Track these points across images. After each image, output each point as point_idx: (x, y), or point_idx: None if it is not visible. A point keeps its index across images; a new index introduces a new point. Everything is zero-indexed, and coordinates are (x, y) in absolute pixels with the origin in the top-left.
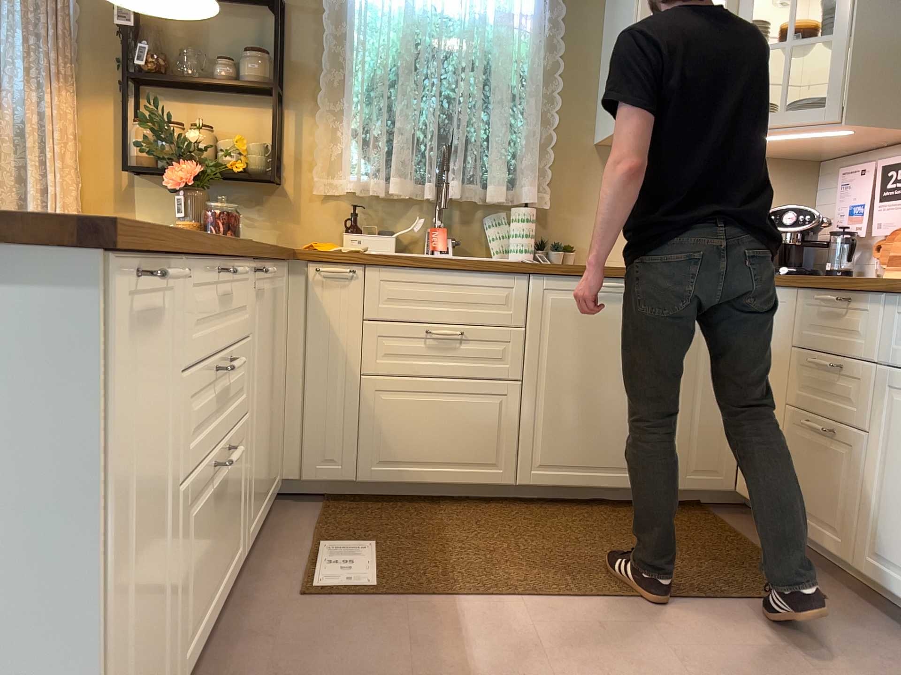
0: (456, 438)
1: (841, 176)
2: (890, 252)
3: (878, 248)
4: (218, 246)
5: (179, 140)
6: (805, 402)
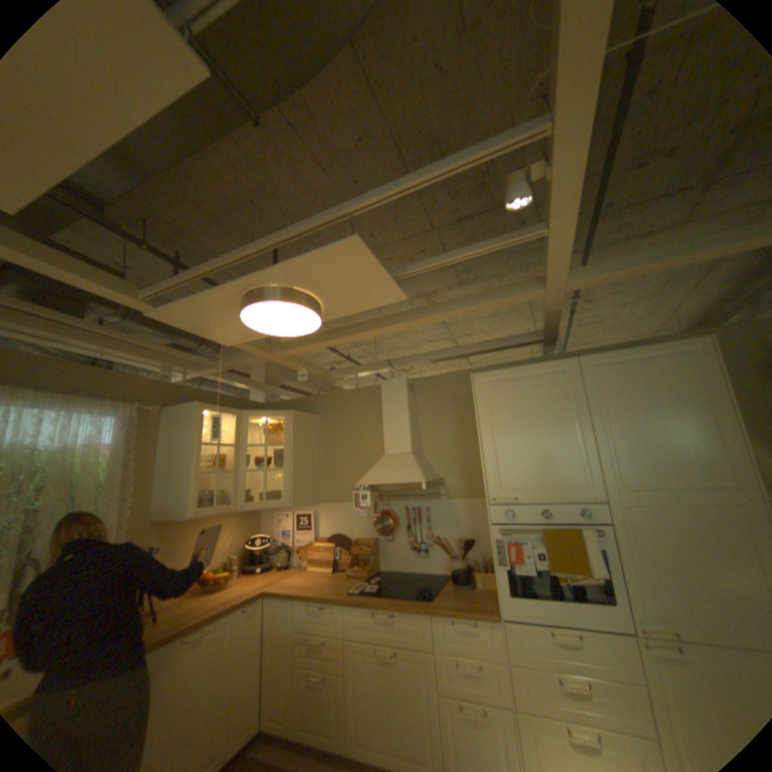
0: None
1: (274, 517)
2: (305, 557)
3: (297, 553)
4: None
5: None
6: (303, 666)
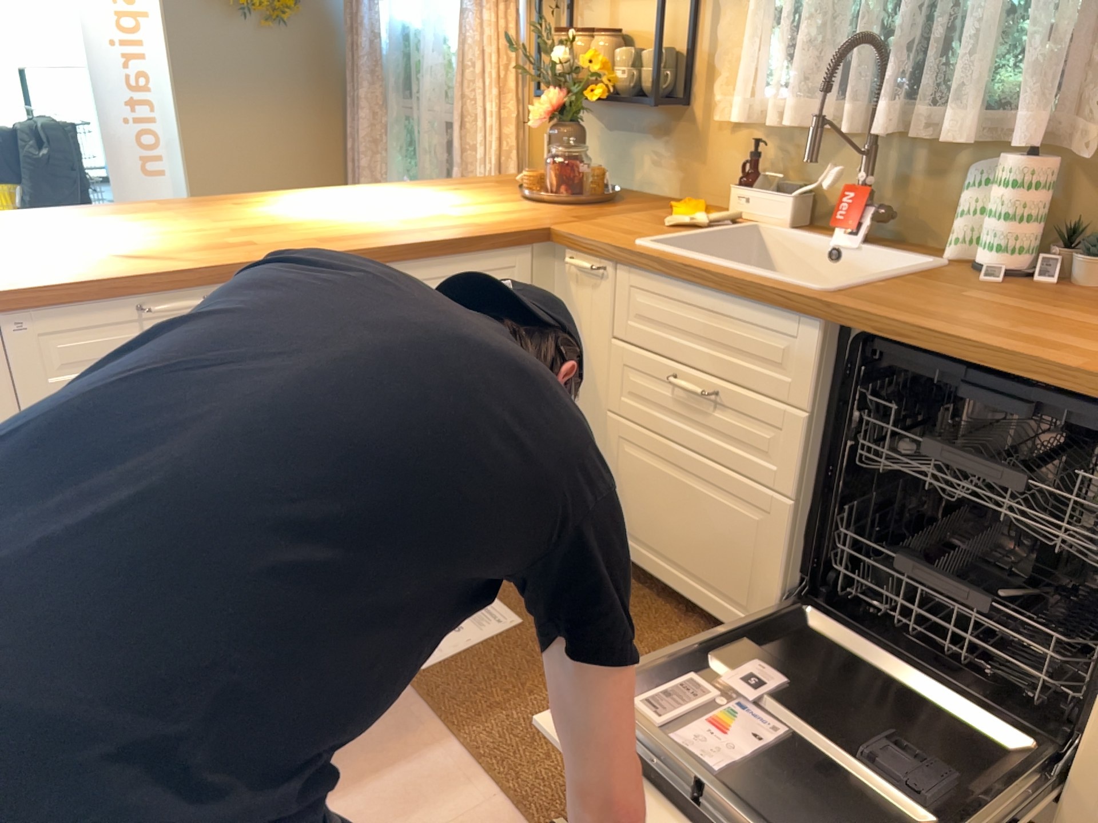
0: (701, 542)
1: None
2: None
3: None
4: (148, 280)
5: (552, 60)
6: None
